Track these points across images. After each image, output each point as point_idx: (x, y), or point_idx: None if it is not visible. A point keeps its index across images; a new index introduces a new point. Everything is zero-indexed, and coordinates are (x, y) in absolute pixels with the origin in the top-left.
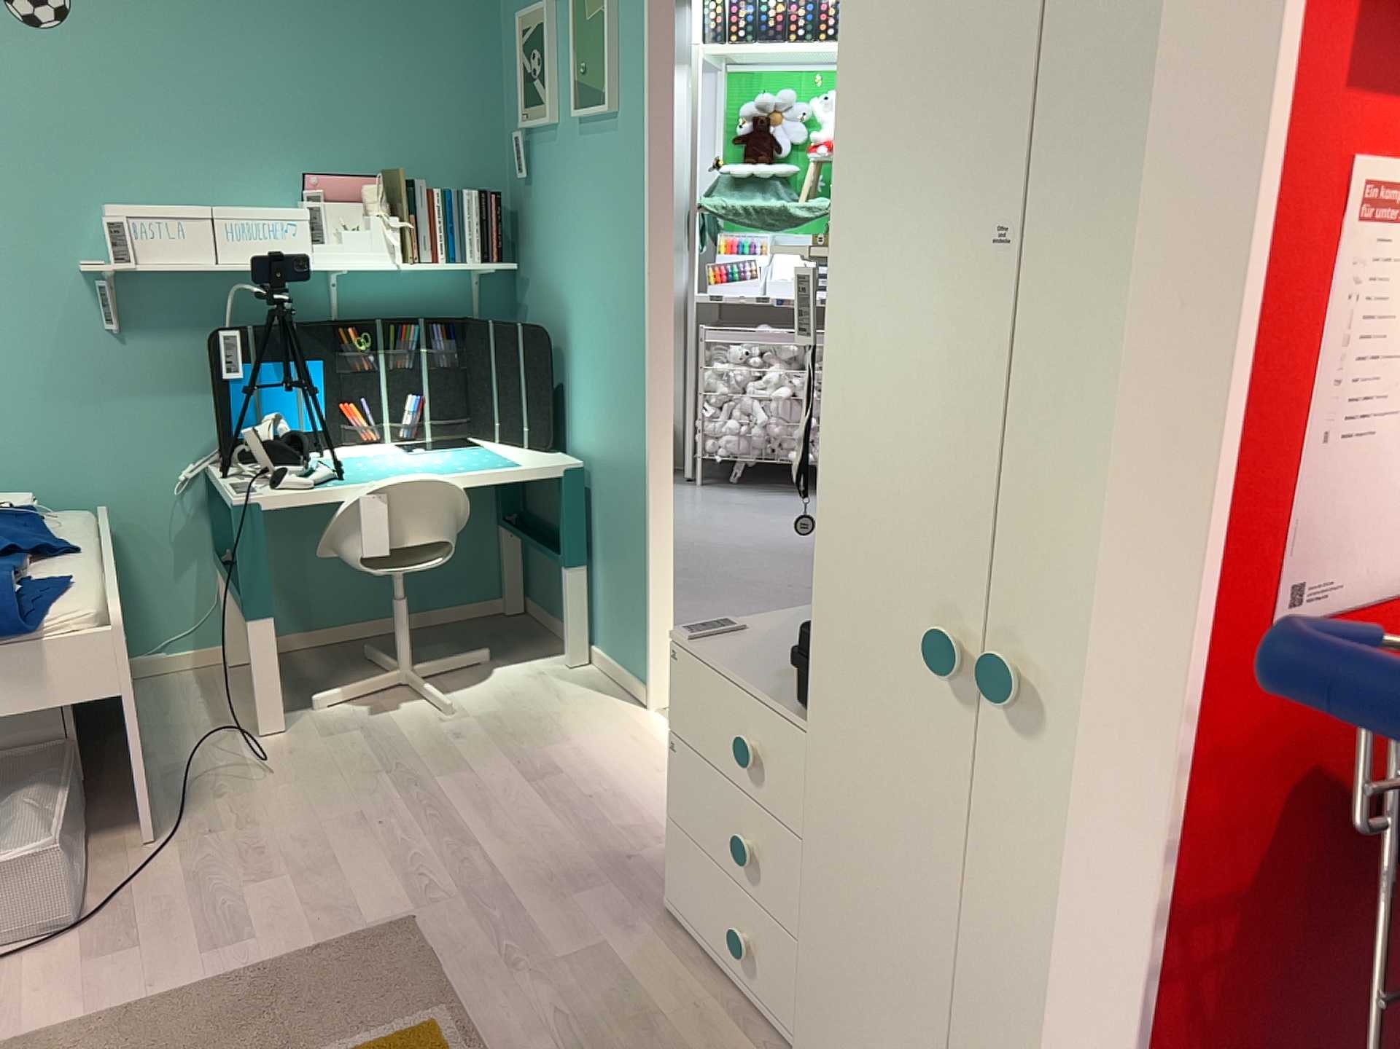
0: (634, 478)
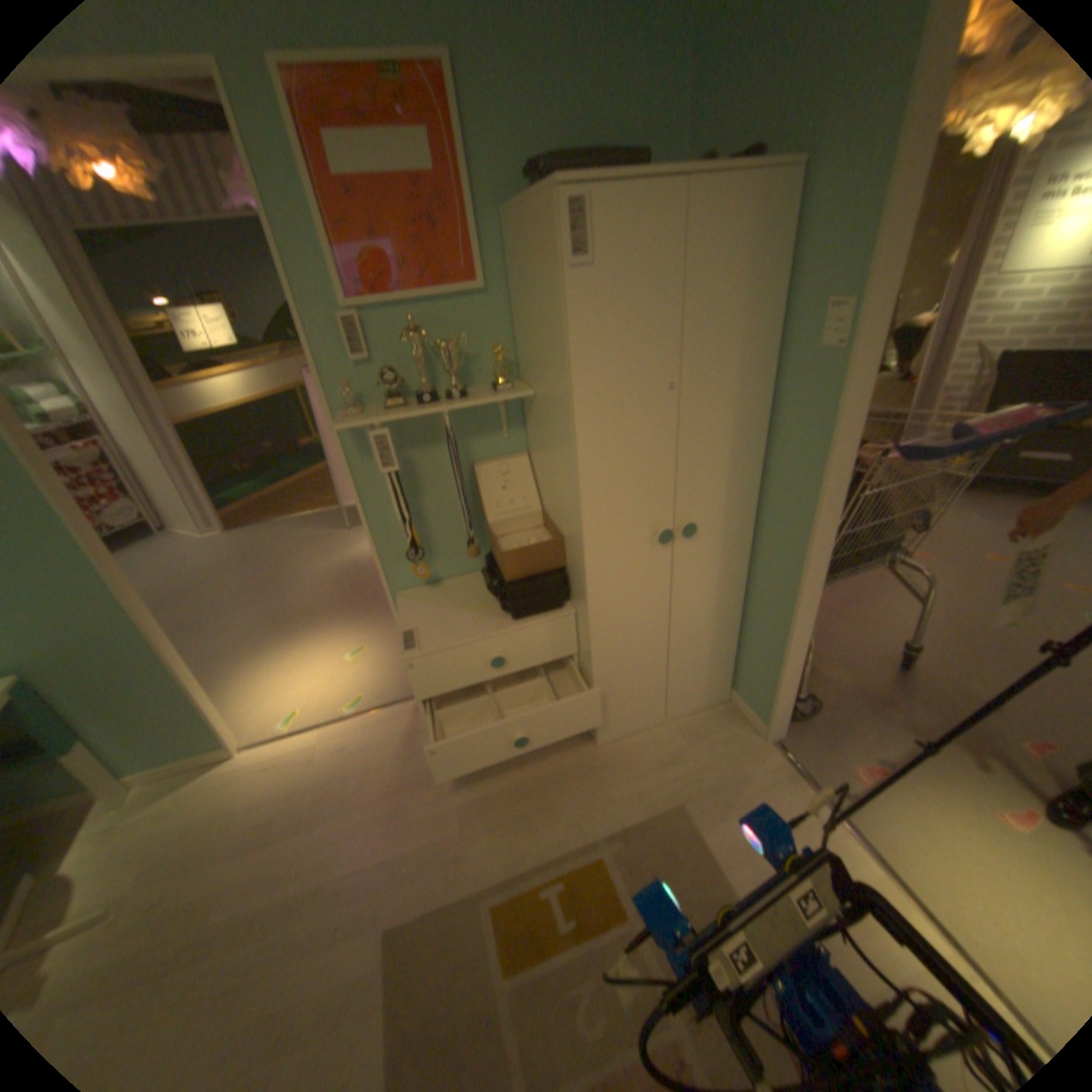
0: (119, 643)
